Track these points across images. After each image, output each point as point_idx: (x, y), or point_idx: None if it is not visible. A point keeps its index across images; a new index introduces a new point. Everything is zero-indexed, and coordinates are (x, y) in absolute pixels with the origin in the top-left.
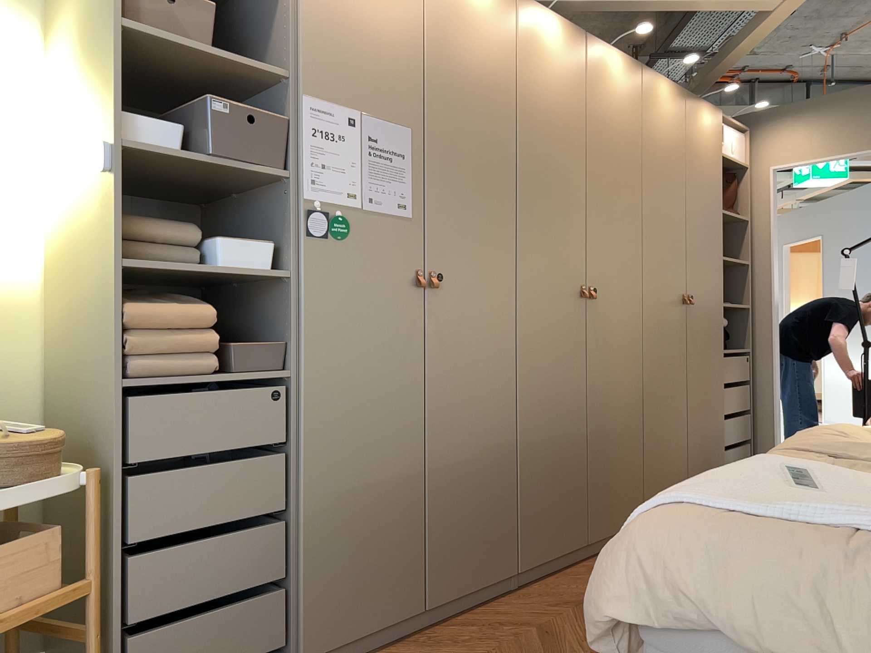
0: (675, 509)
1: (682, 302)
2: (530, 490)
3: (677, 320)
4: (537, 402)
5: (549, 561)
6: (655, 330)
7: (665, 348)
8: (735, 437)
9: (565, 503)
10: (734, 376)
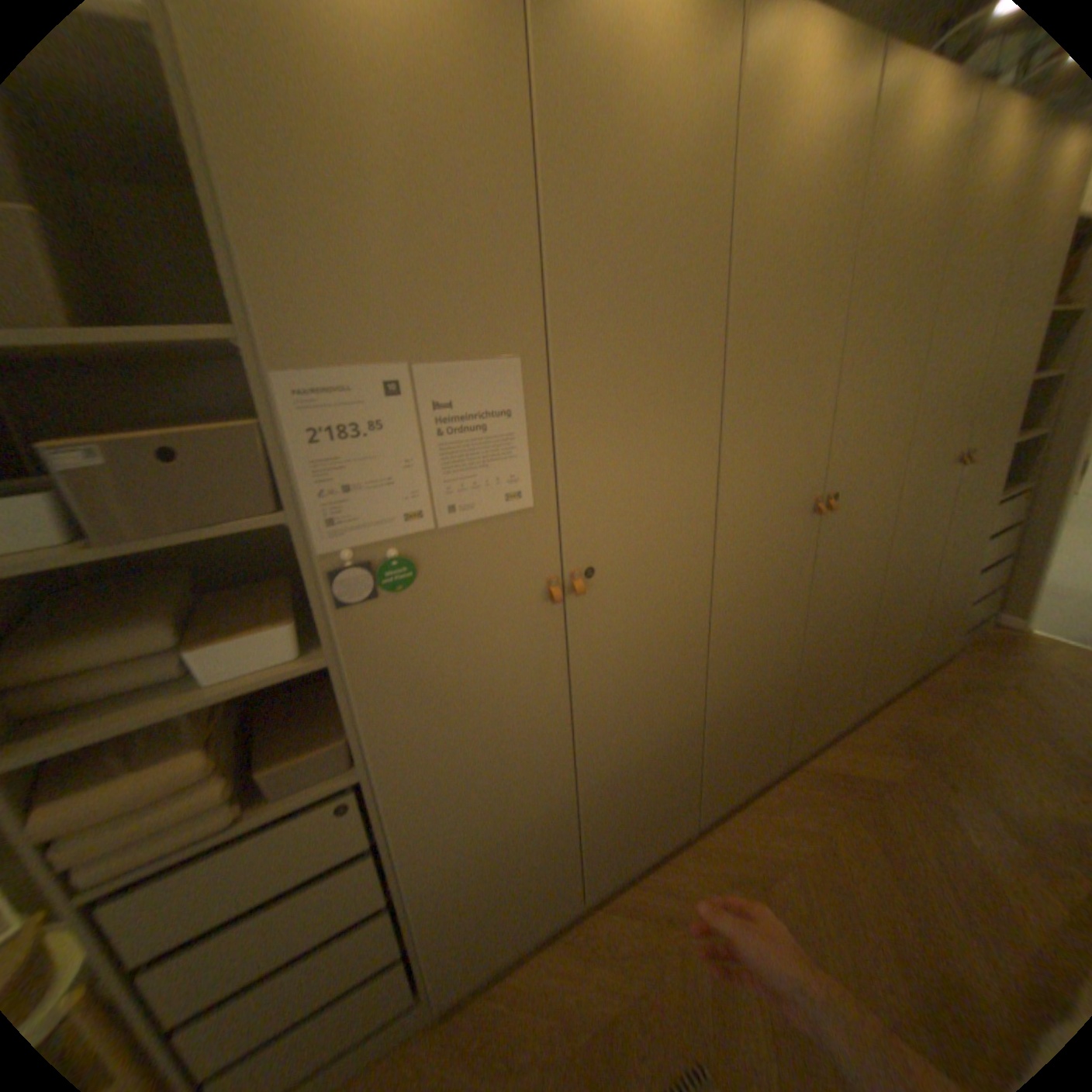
0: None
1: (967, 461)
2: (727, 748)
3: (955, 487)
4: (744, 659)
5: (745, 795)
6: (924, 510)
7: (931, 527)
8: (995, 587)
9: (771, 741)
10: (1013, 521)
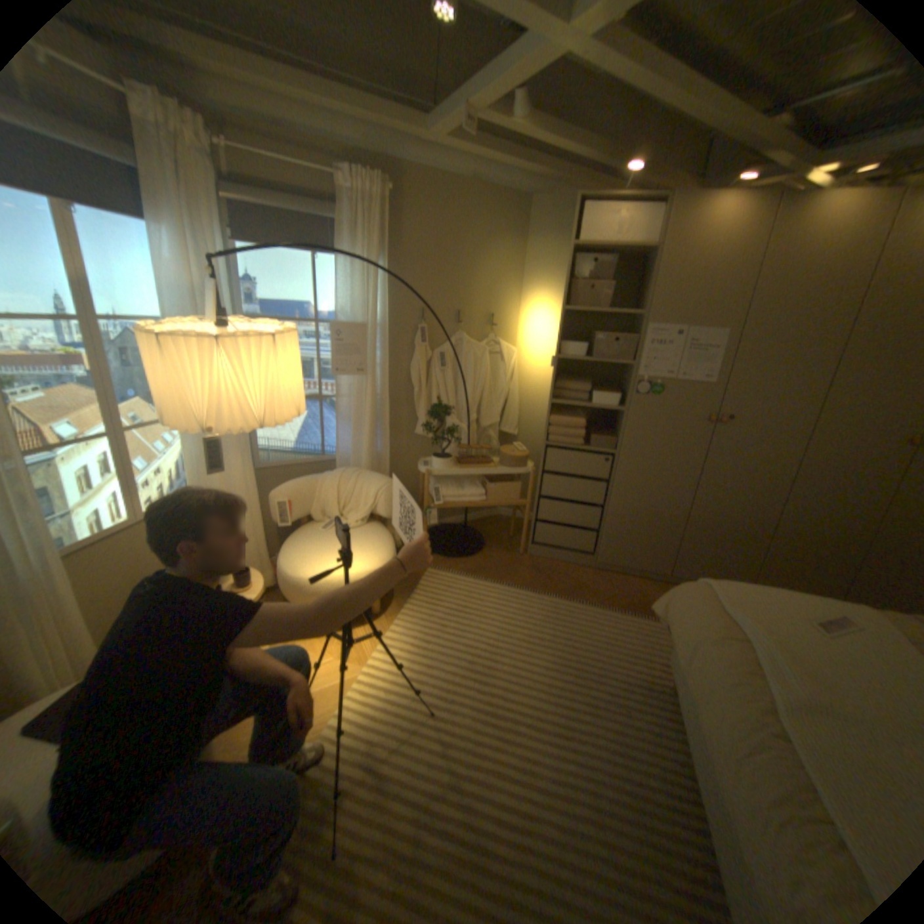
0: (710, 588)
1: None
2: (788, 556)
3: None
4: (817, 508)
5: None
6: None
7: None
8: None
9: (828, 578)
10: None
